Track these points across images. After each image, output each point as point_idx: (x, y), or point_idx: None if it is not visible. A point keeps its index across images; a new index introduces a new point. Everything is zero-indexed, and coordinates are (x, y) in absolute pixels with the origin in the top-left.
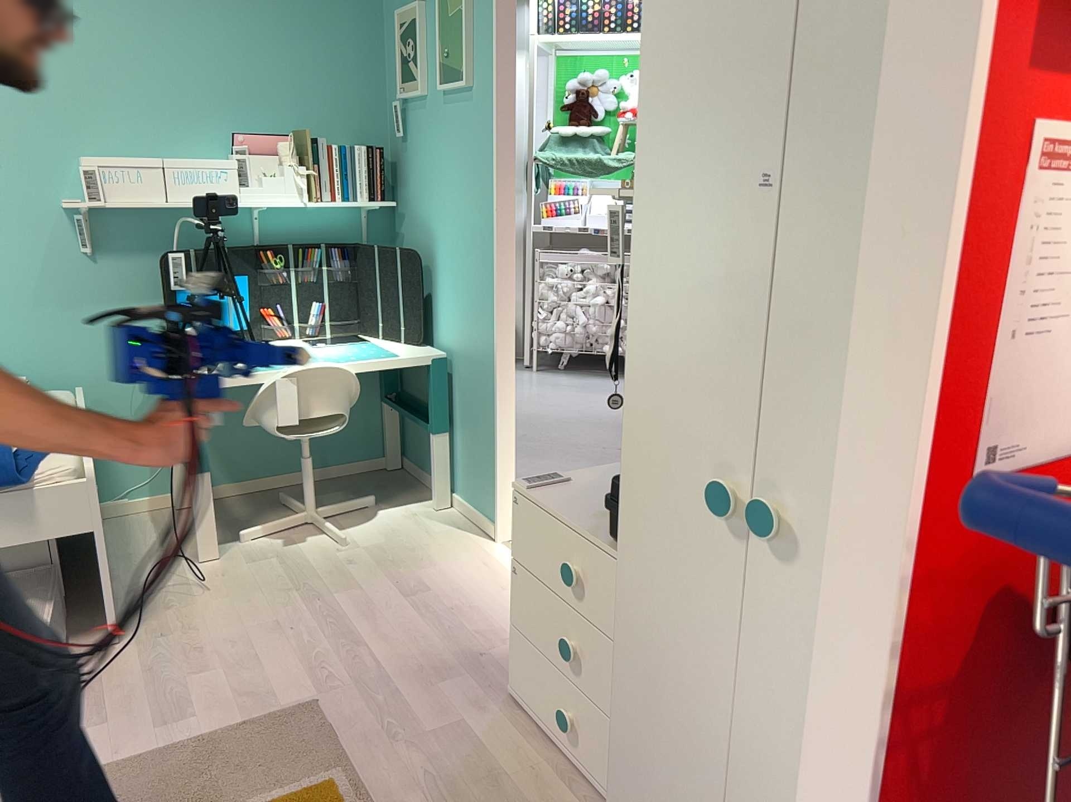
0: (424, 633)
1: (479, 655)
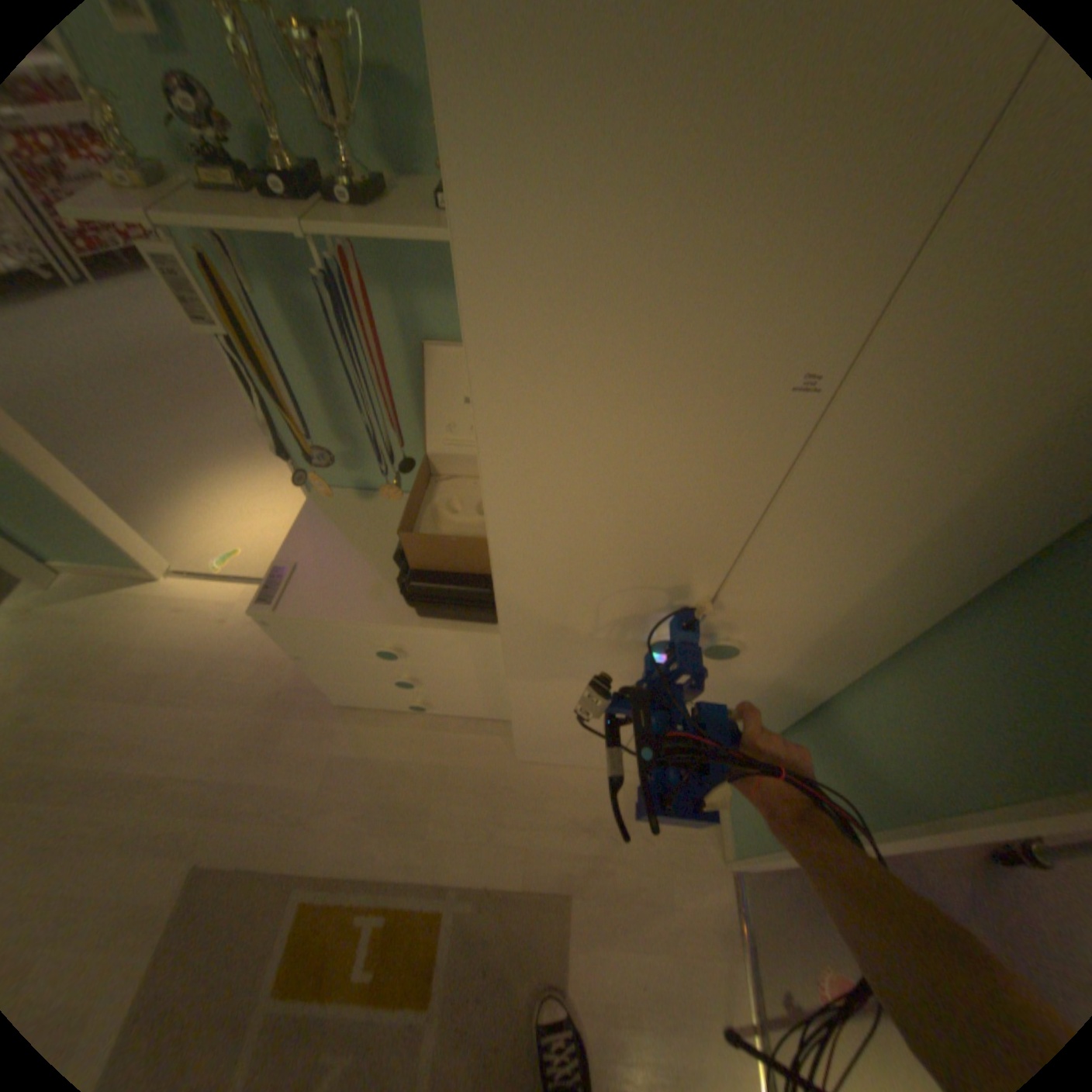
0: (205, 718)
1: (275, 695)
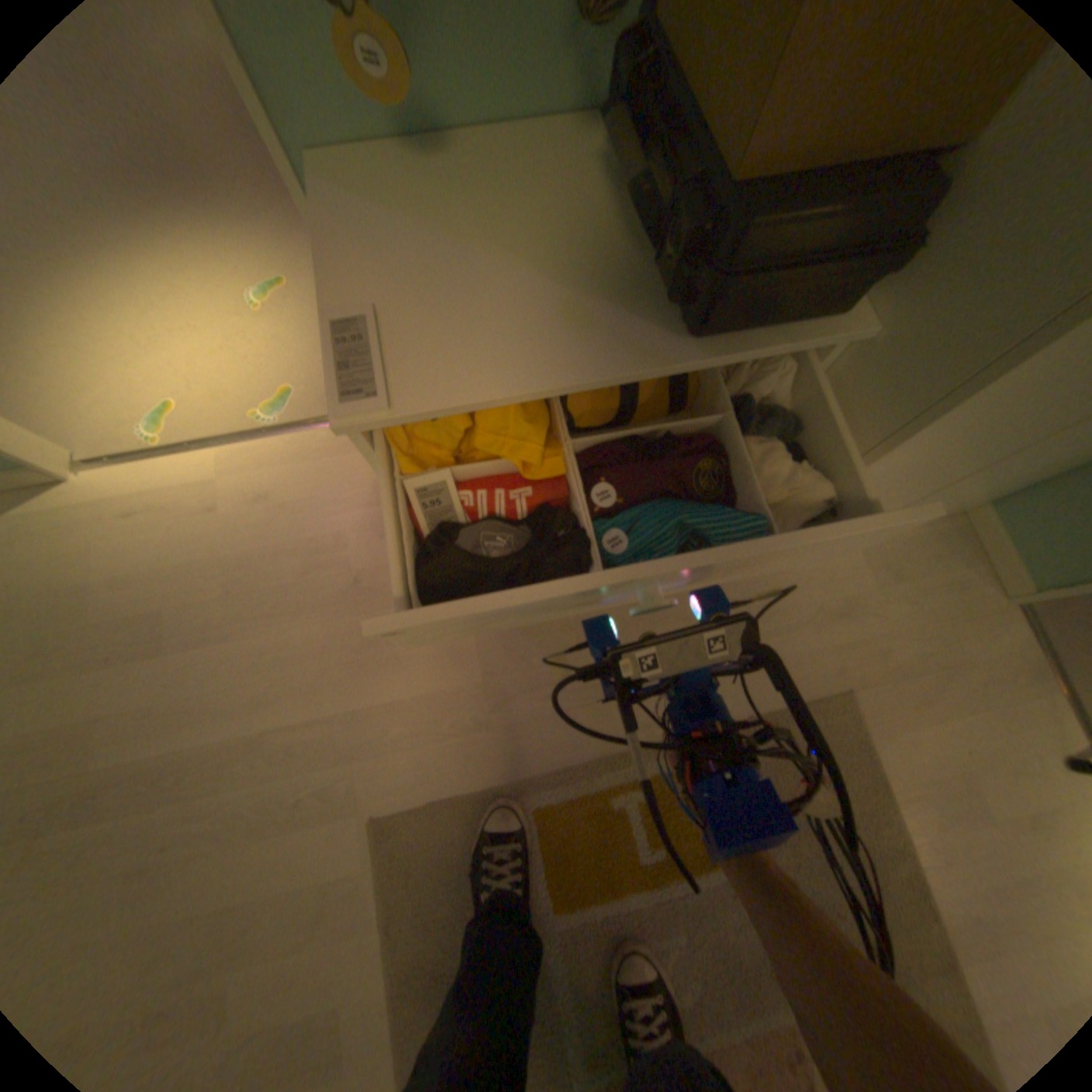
0: (268, 642)
1: (353, 582)
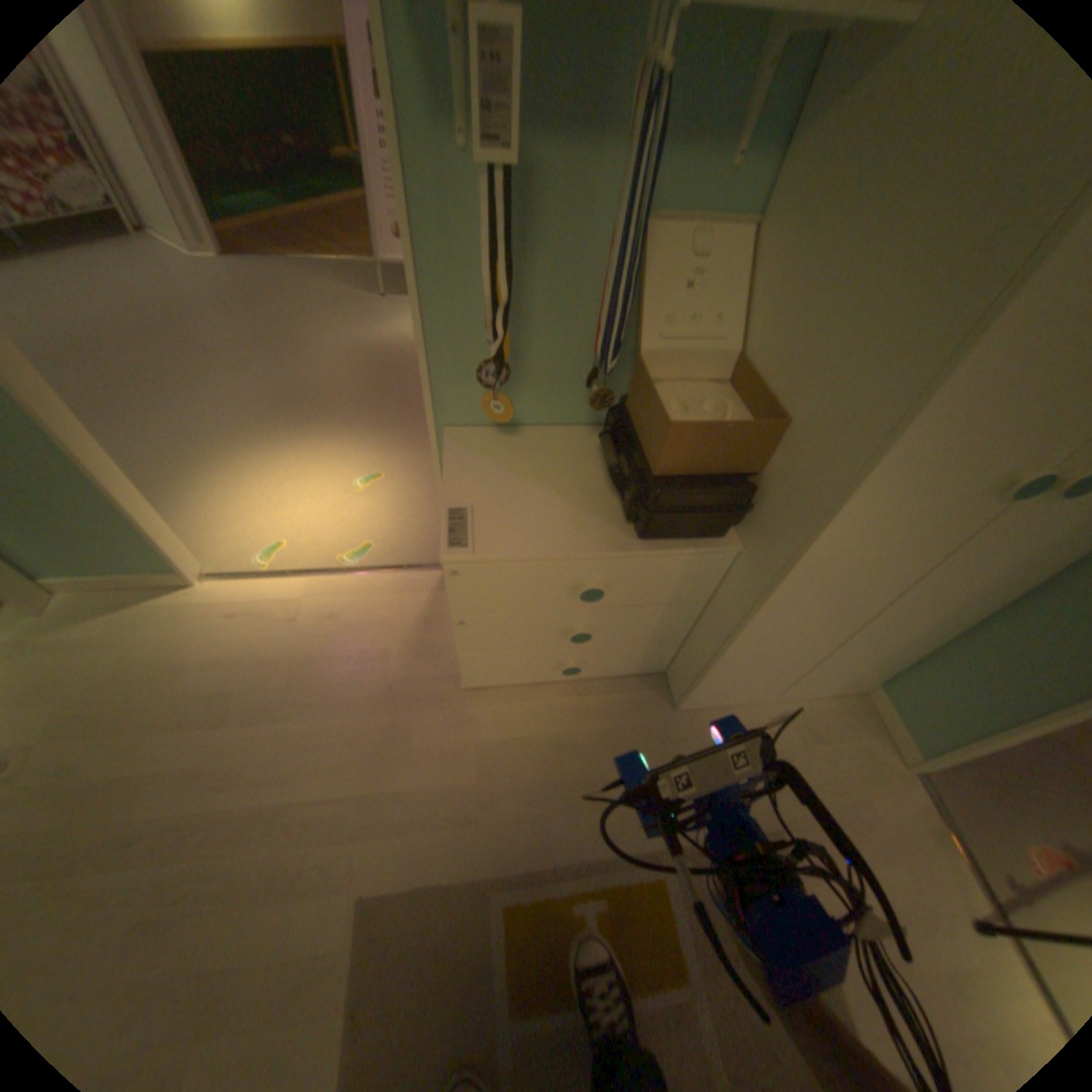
0: (312, 727)
1: (388, 688)
